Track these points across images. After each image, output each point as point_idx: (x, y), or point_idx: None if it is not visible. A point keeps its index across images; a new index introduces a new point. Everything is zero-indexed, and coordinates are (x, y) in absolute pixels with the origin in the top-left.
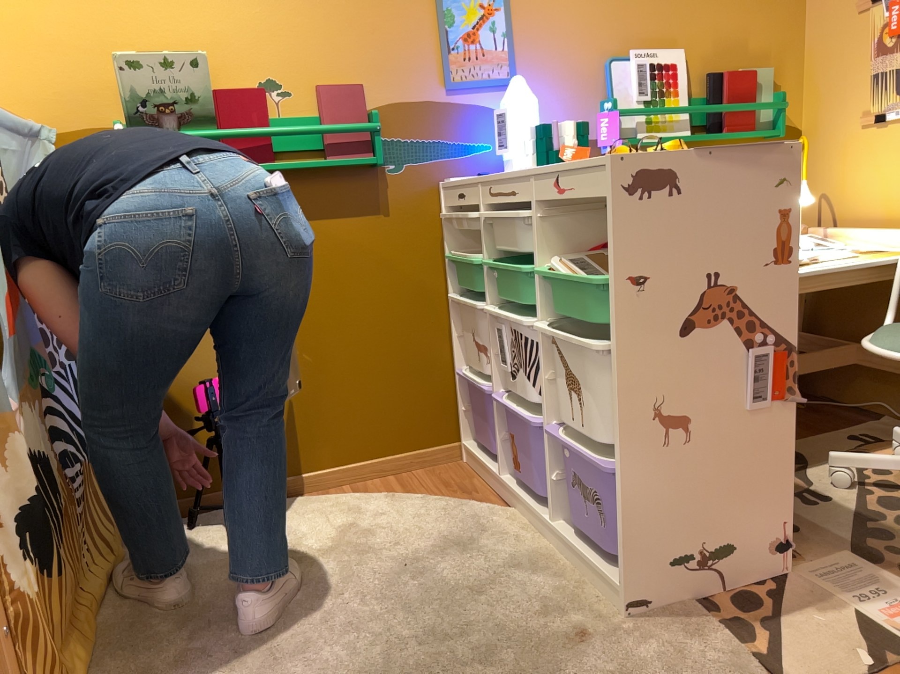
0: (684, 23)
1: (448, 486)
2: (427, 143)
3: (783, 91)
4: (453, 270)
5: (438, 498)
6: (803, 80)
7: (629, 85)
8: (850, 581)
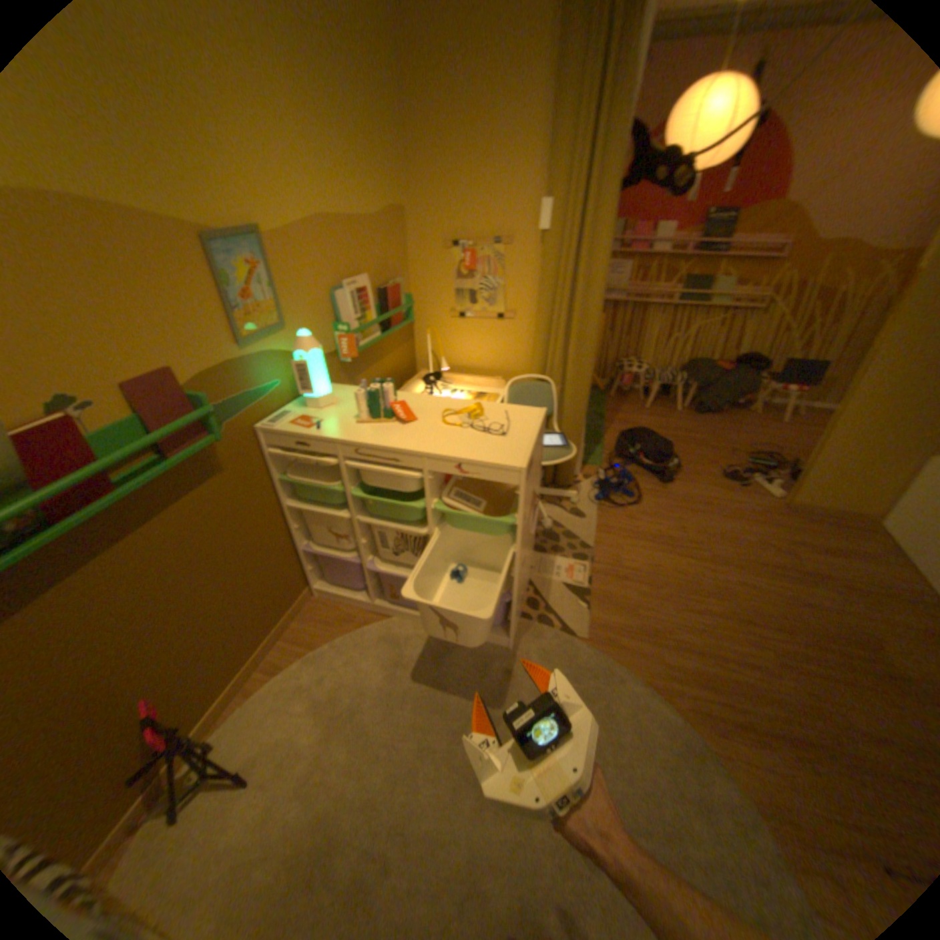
0: (363, 252)
1: (330, 622)
2: (238, 398)
3: (405, 289)
4: (283, 487)
5: (340, 638)
6: (412, 280)
7: (348, 307)
8: (546, 566)
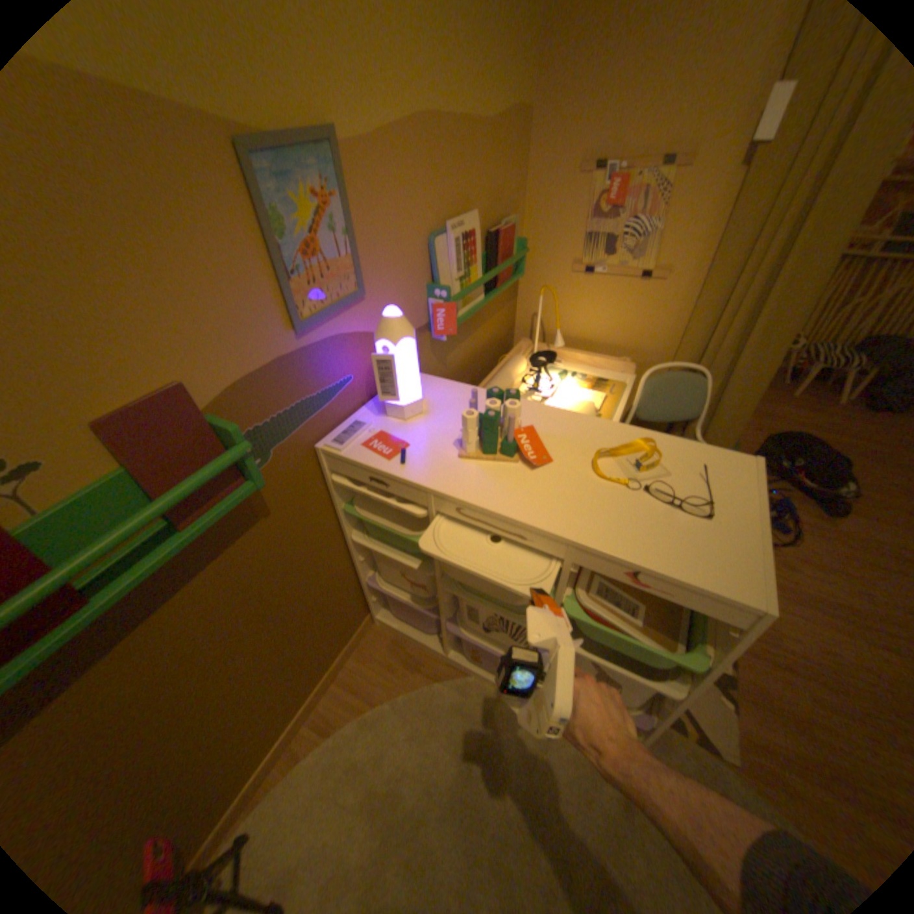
0: (475, 175)
1: (392, 667)
2: (291, 410)
3: (516, 230)
4: (347, 516)
5: (403, 696)
6: (525, 217)
7: (449, 261)
8: None
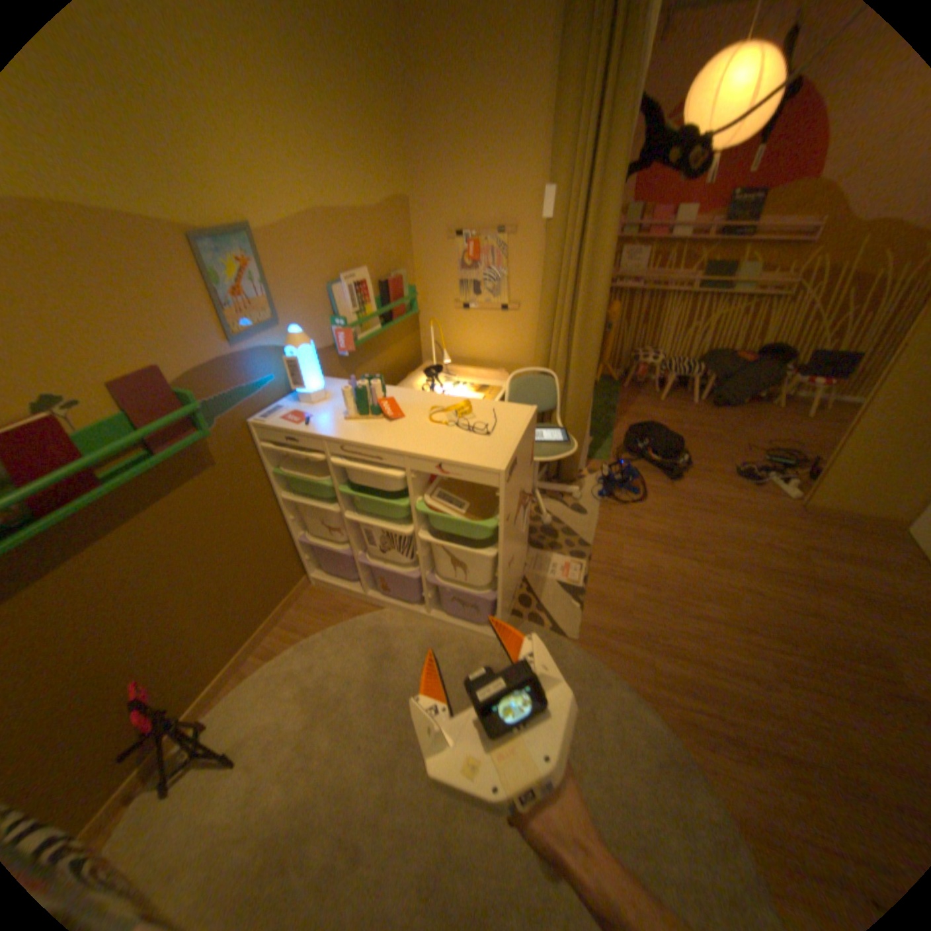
0: (361, 244)
1: (324, 610)
2: (228, 393)
3: (408, 280)
4: (276, 479)
5: (331, 627)
6: (415, 270)
7: (345, 300)
8: (541, 563)
